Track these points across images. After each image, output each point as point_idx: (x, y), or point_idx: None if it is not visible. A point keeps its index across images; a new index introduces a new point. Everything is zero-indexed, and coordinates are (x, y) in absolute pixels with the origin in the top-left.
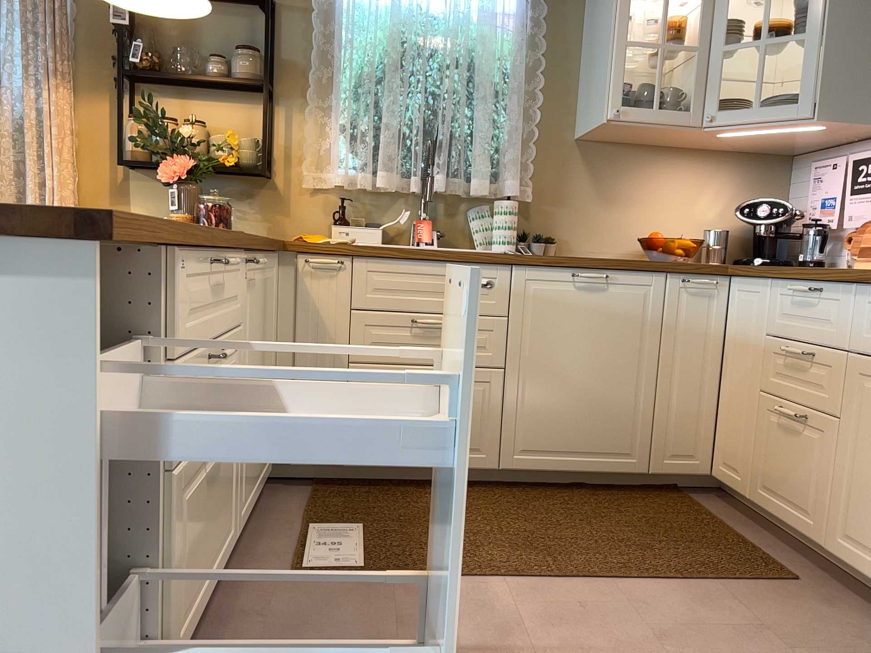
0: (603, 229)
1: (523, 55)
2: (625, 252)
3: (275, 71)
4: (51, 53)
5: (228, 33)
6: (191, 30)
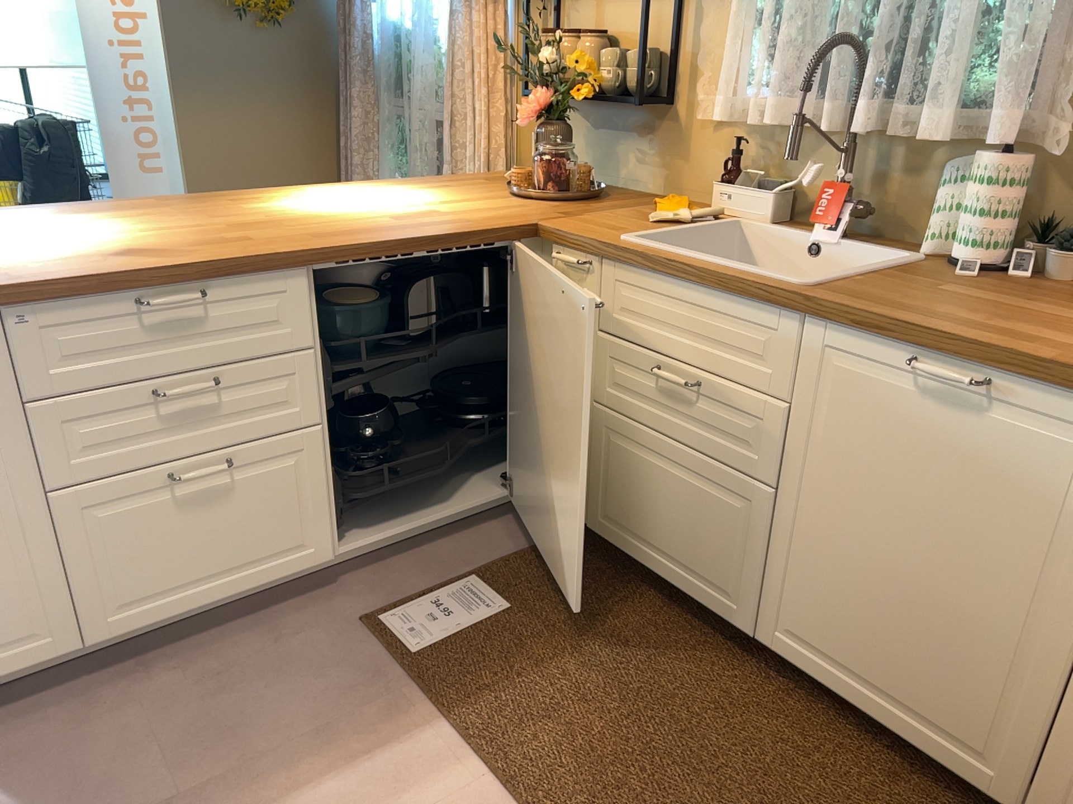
0: None
1: None
2: None
3: None
4: None
5: None
6: None
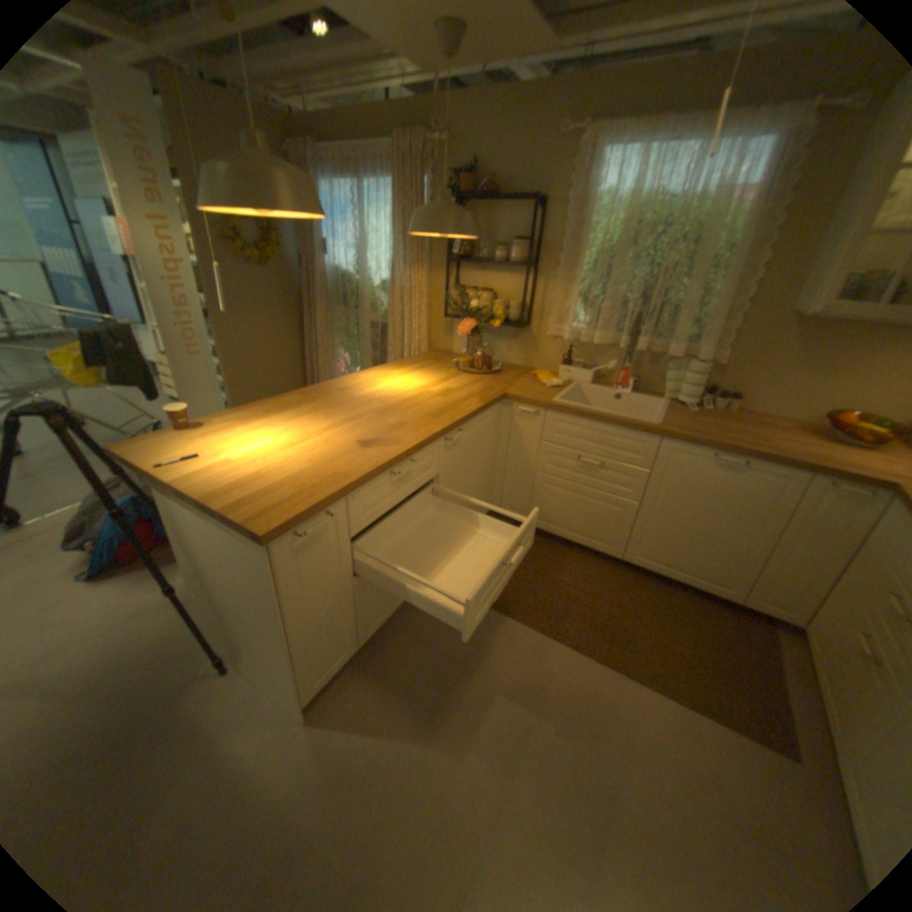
0: (798, 393)
1: (758, 227)
2: (818, 416)
3: (540, 250)
4: (414, 247)
5: (513, 221)
6: (491, 221)
